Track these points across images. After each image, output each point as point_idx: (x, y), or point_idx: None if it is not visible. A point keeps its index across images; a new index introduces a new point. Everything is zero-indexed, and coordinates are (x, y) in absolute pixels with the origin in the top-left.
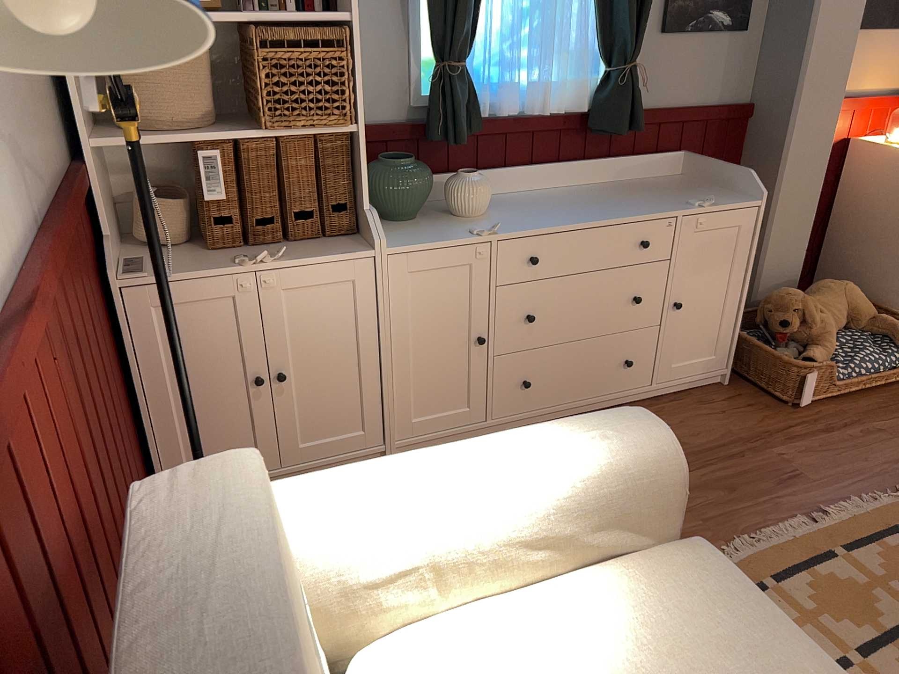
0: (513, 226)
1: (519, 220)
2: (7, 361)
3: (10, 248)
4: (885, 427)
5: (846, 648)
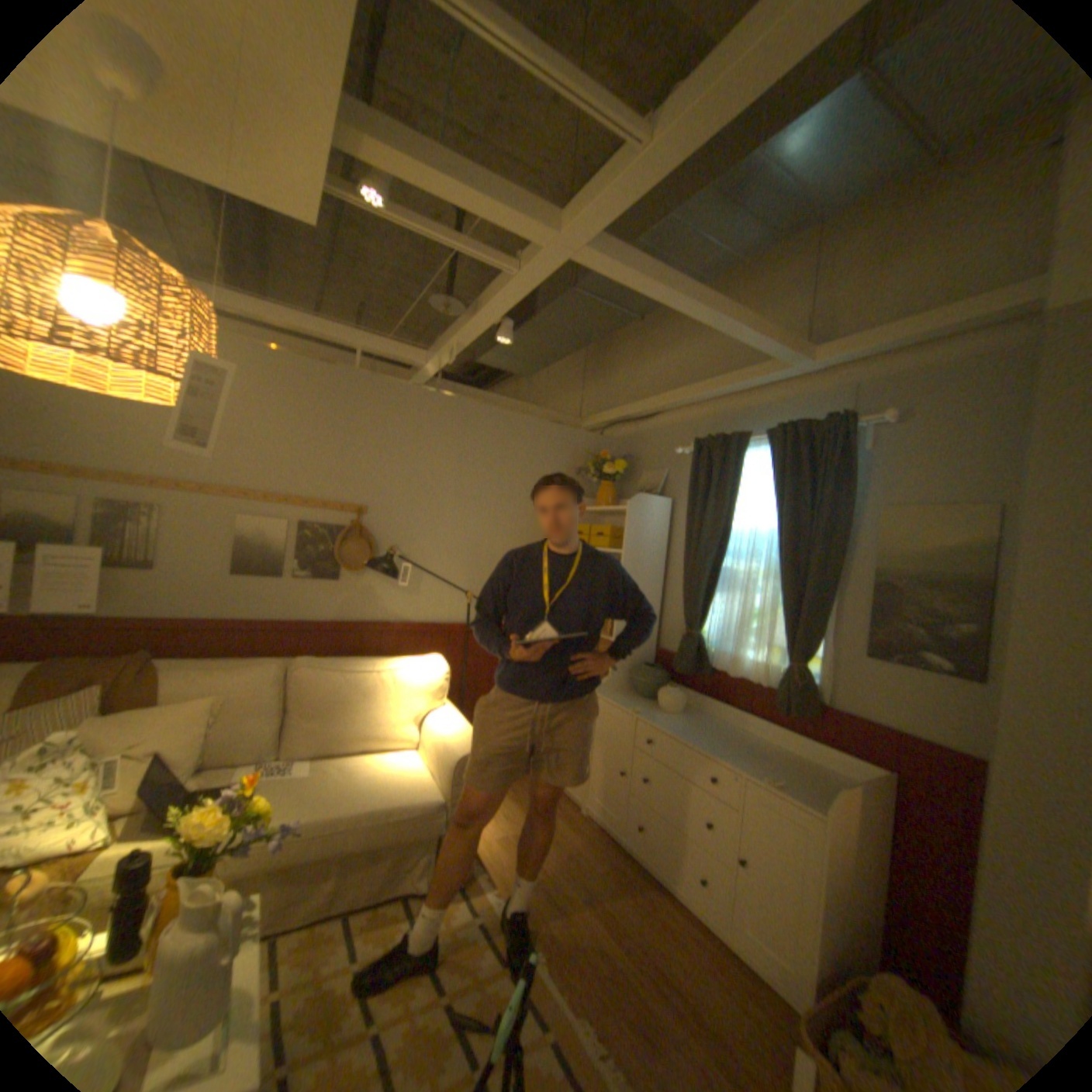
0: (654, 720)
1: (668, 722)
2: (413, 629)
3: (457, 621)
4: None
5: (457, 1004)
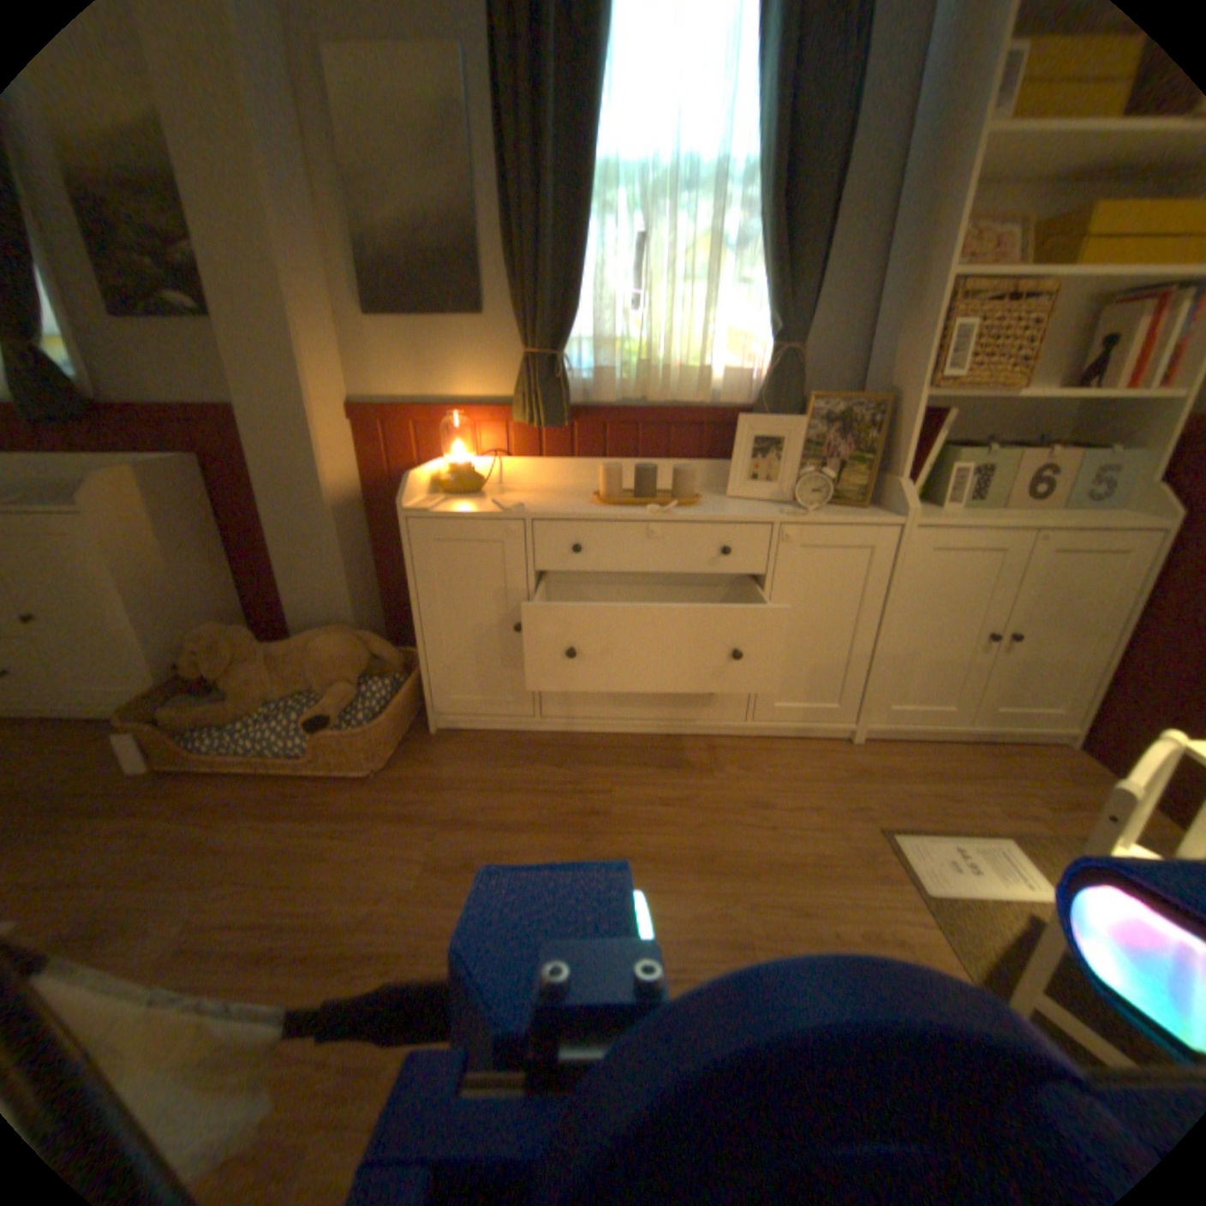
0: None
1: None
2: None
3: None
4: (158, 833)
5: None
